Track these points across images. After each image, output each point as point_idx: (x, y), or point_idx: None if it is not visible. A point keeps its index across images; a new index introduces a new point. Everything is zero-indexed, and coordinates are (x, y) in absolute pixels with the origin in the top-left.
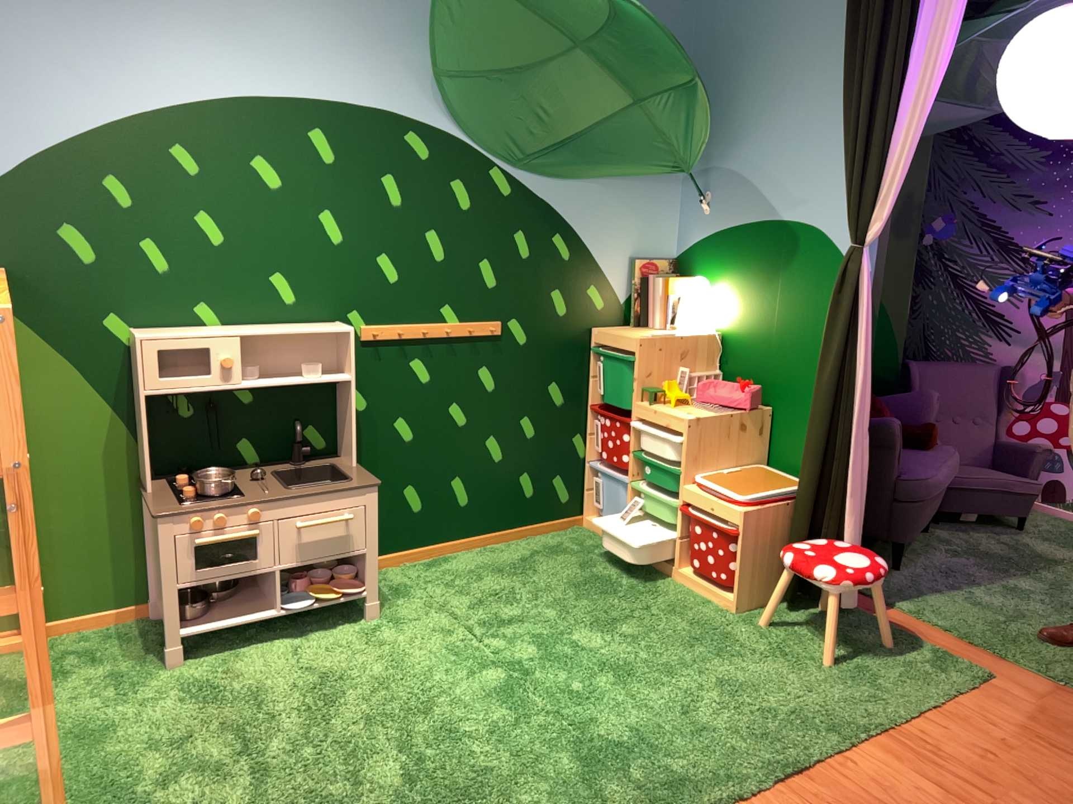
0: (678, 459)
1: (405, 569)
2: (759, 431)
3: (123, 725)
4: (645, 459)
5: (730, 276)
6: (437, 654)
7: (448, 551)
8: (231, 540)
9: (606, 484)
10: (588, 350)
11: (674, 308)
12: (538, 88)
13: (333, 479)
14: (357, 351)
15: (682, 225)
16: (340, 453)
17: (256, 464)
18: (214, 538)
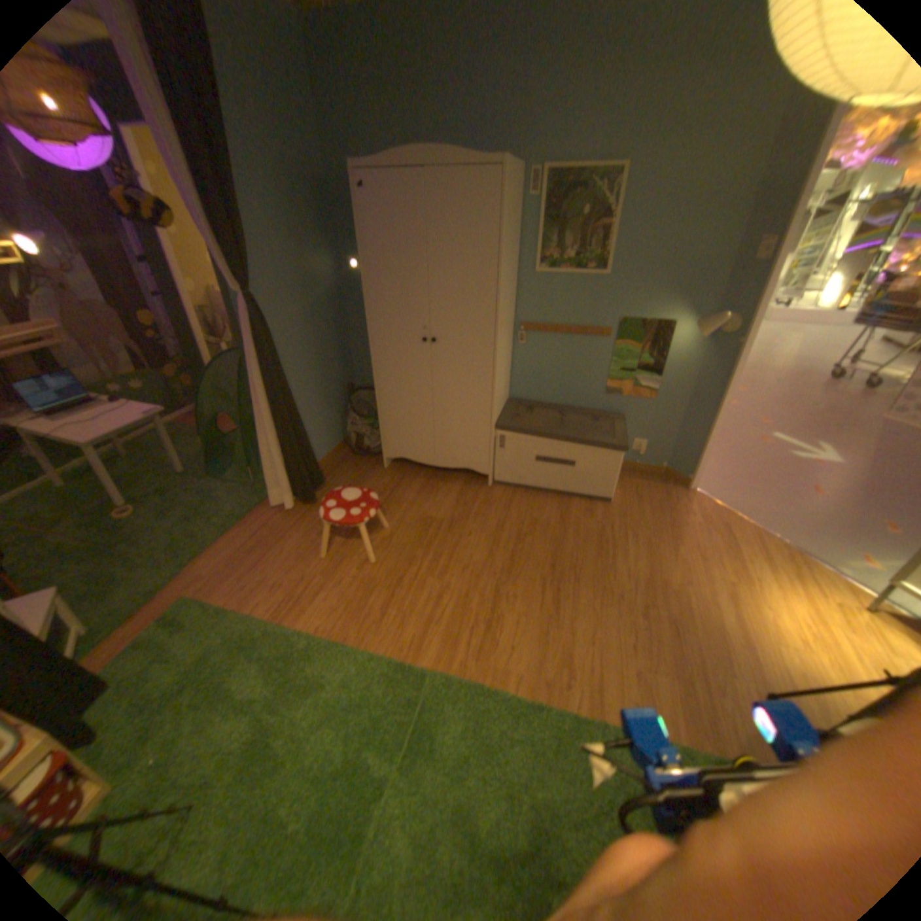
0: None
1: None
2: None
3: None
4: None
5: None
6: None
7: None
8: None
9: None
10: None
11: None
12: None
13: None
14: None
15: None
16: None
17: None
18: None
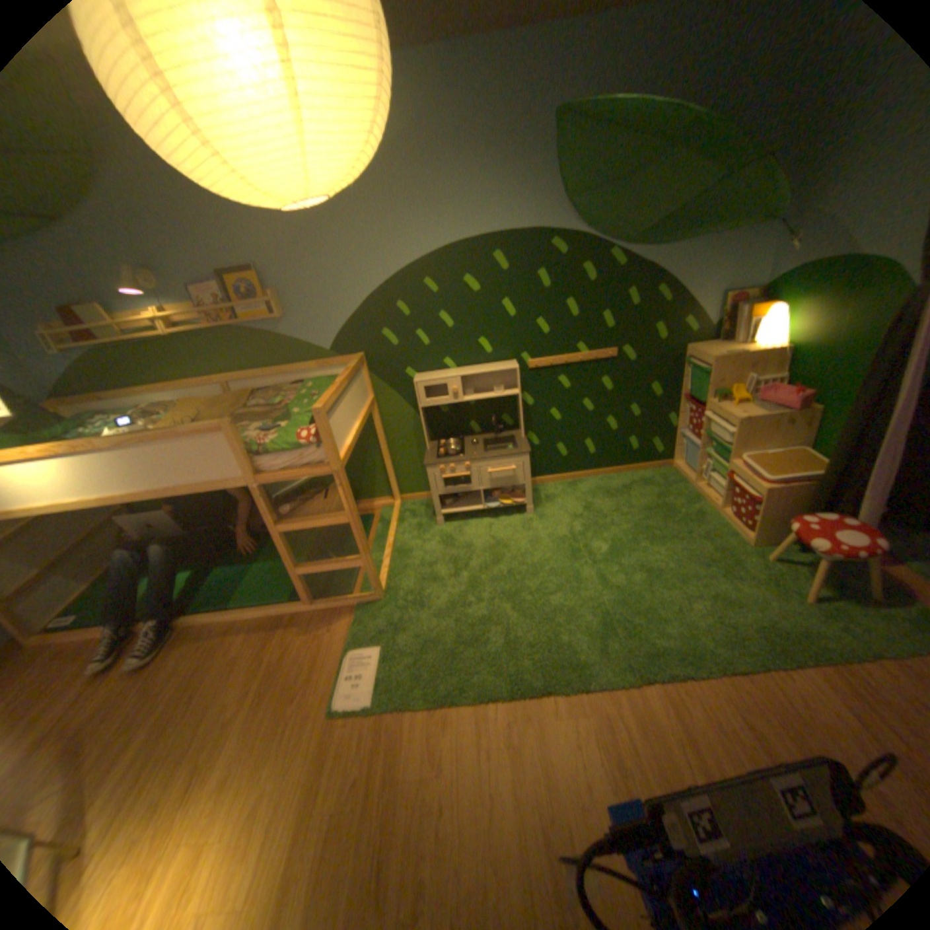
0: (733, 442)
1: (555, 487)
2: (813, 425)
3: (409, 554)
4: (712, 437)
5: (811, 300)
6: (551, 544)
7: (582, 478)
8: (453, 478)
9: (687, 447)
10: (683, 360)
11: (758, 327)
12: (644, 179)
13: (510, 444)
14: (524, 375)
15: (778, 257)
16: (518, 428)
17: (475, 434)
18: (446, 477)
